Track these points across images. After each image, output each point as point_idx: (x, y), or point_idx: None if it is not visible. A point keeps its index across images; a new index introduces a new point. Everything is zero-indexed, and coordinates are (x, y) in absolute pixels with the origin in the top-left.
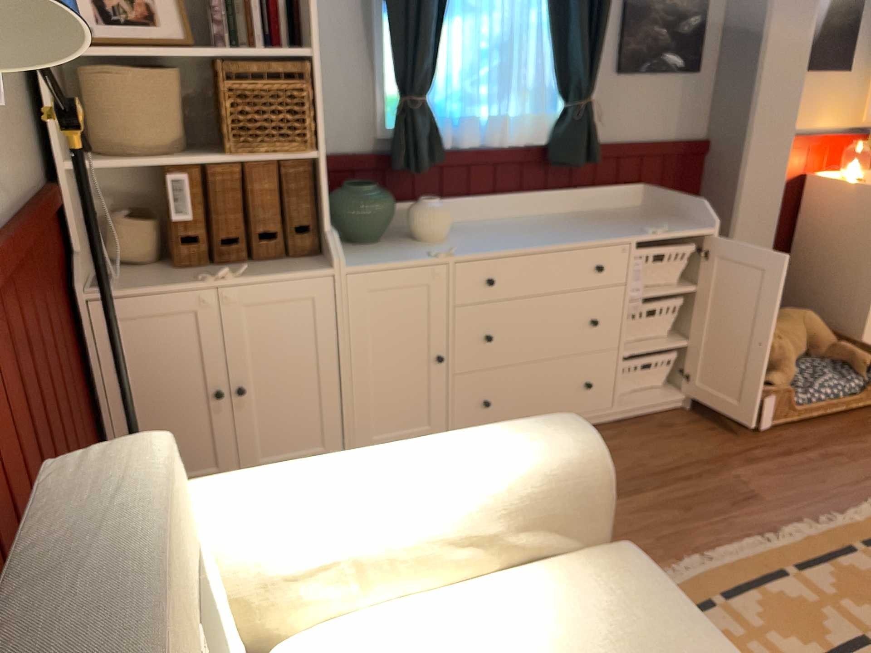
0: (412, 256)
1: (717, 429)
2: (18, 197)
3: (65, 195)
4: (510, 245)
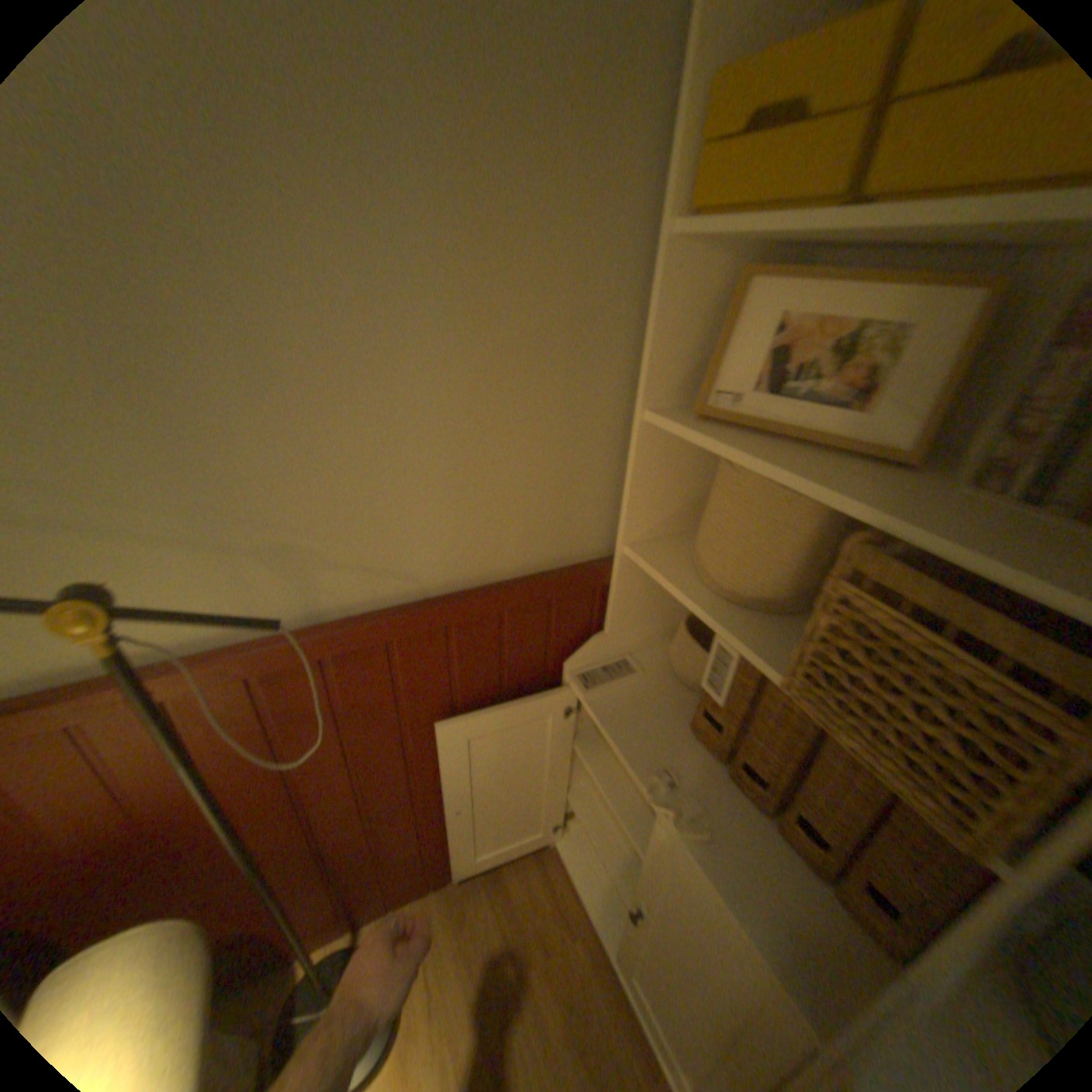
0: None
1: None
2: (477, 576)
3: (620, 576)
4: None
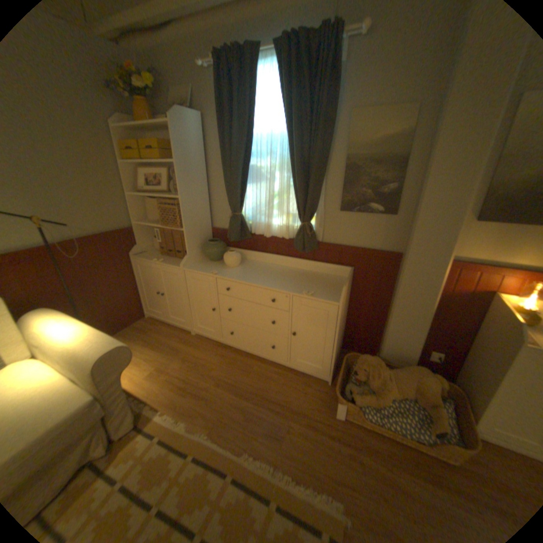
0: (207, 271)
1: (325, 402)
2: (99, 230)
3: (134, 229)
4: (243, 277)
